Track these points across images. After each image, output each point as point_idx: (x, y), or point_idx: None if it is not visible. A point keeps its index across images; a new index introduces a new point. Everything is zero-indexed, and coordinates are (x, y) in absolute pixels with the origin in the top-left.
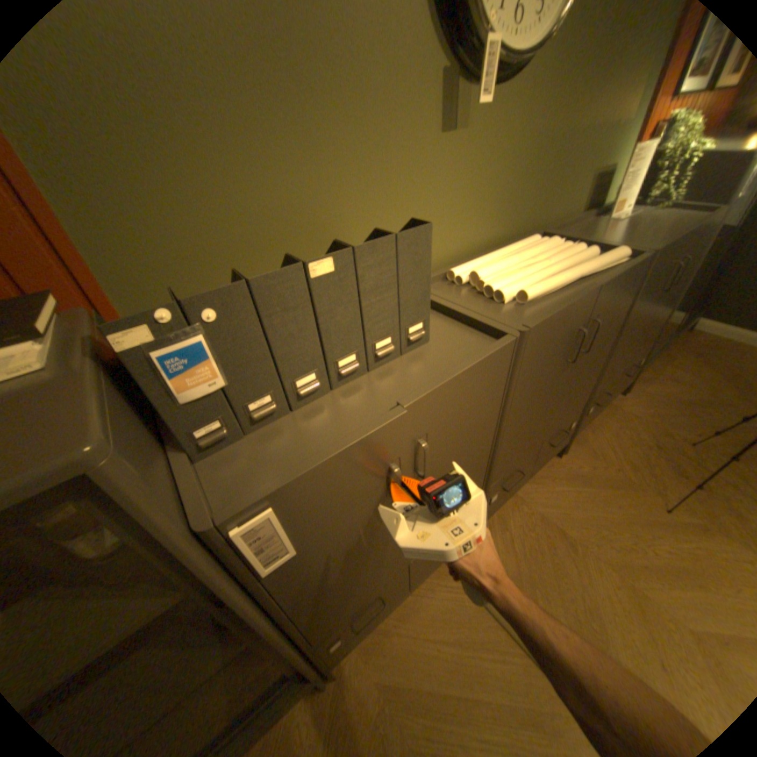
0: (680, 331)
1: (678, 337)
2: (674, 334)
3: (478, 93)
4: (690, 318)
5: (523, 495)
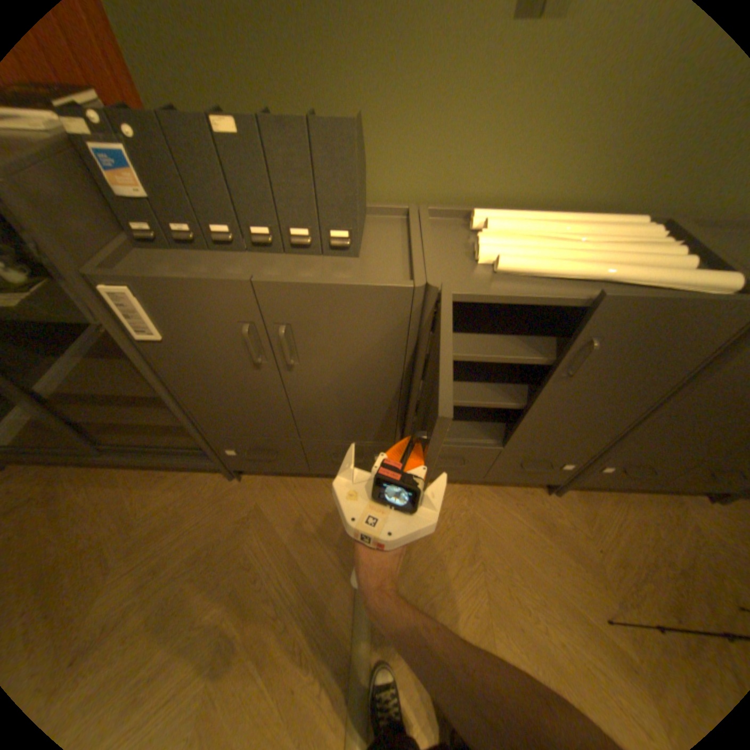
0: None
1: None
2: None
3: None
4: None
5: (476, 492)
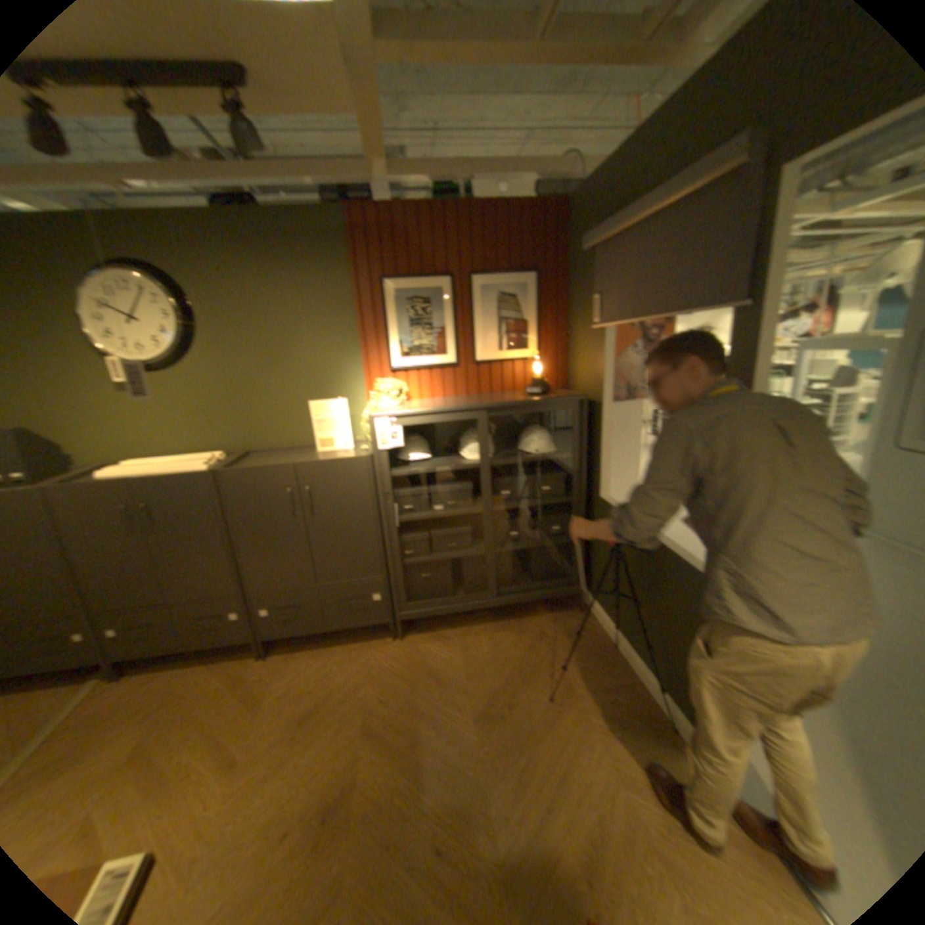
0: (569, 608)
1: (554, 613)
2: (491, 594)
3: (137, 375)
4: (586, 595)
5: (187, 673)
